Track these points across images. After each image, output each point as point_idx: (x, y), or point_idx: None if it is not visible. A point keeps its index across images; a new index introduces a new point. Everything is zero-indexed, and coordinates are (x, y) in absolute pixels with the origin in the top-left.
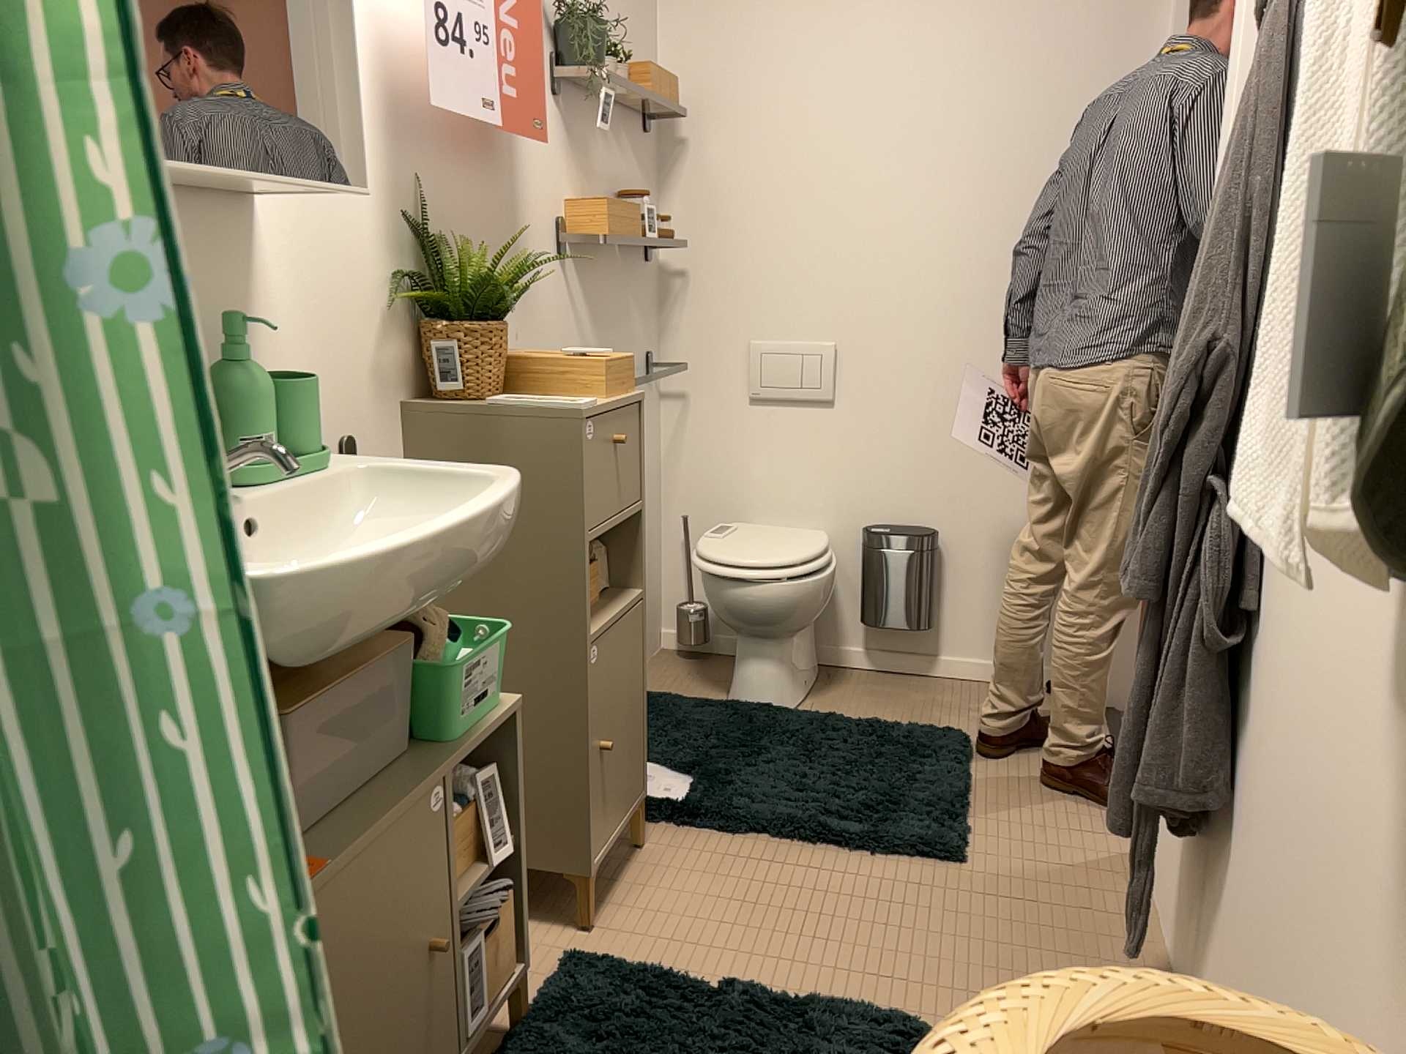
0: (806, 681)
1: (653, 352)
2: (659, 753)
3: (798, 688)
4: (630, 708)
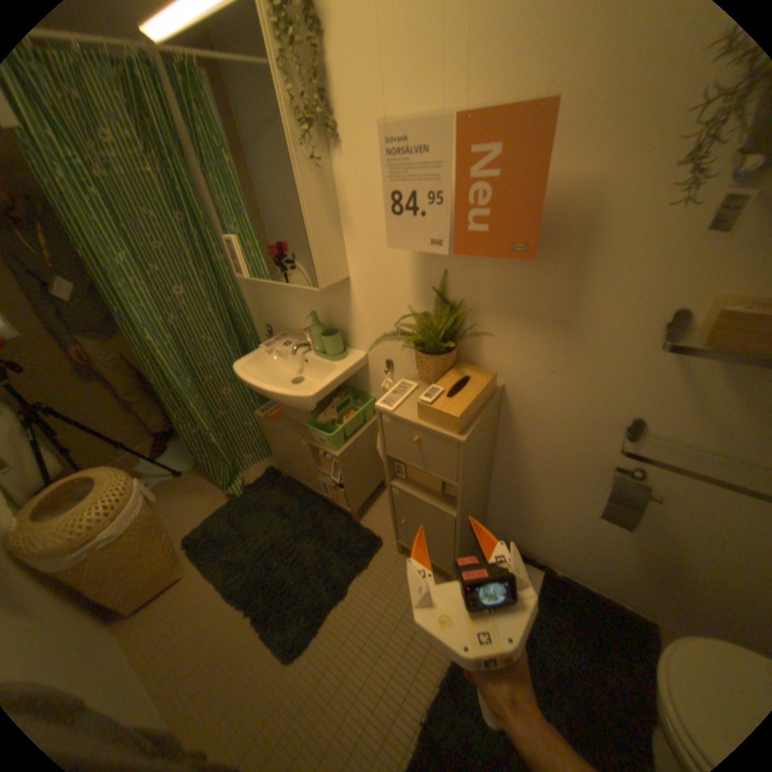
0: None
1: None
2: (545, 616)
3: None
4: (433, 535)
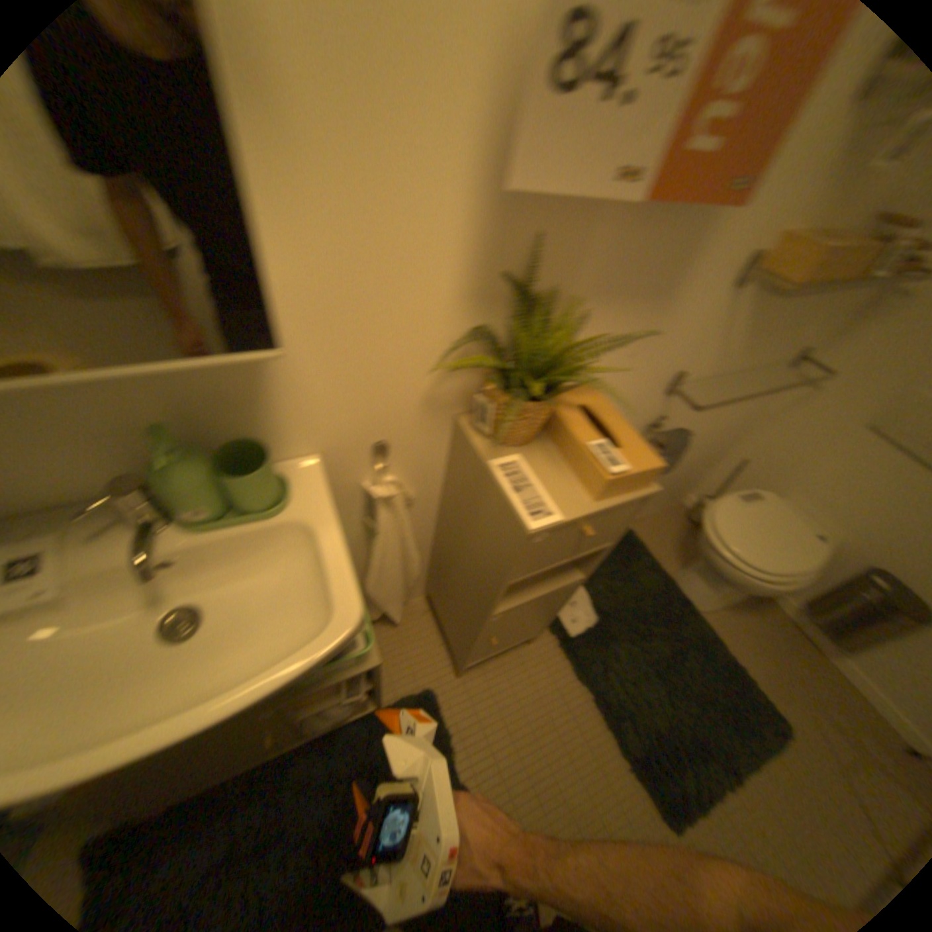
0: (732, 601)
1: (817, 344)
2: (594, 588)
3: (720, 604)
4: (533, 619)
